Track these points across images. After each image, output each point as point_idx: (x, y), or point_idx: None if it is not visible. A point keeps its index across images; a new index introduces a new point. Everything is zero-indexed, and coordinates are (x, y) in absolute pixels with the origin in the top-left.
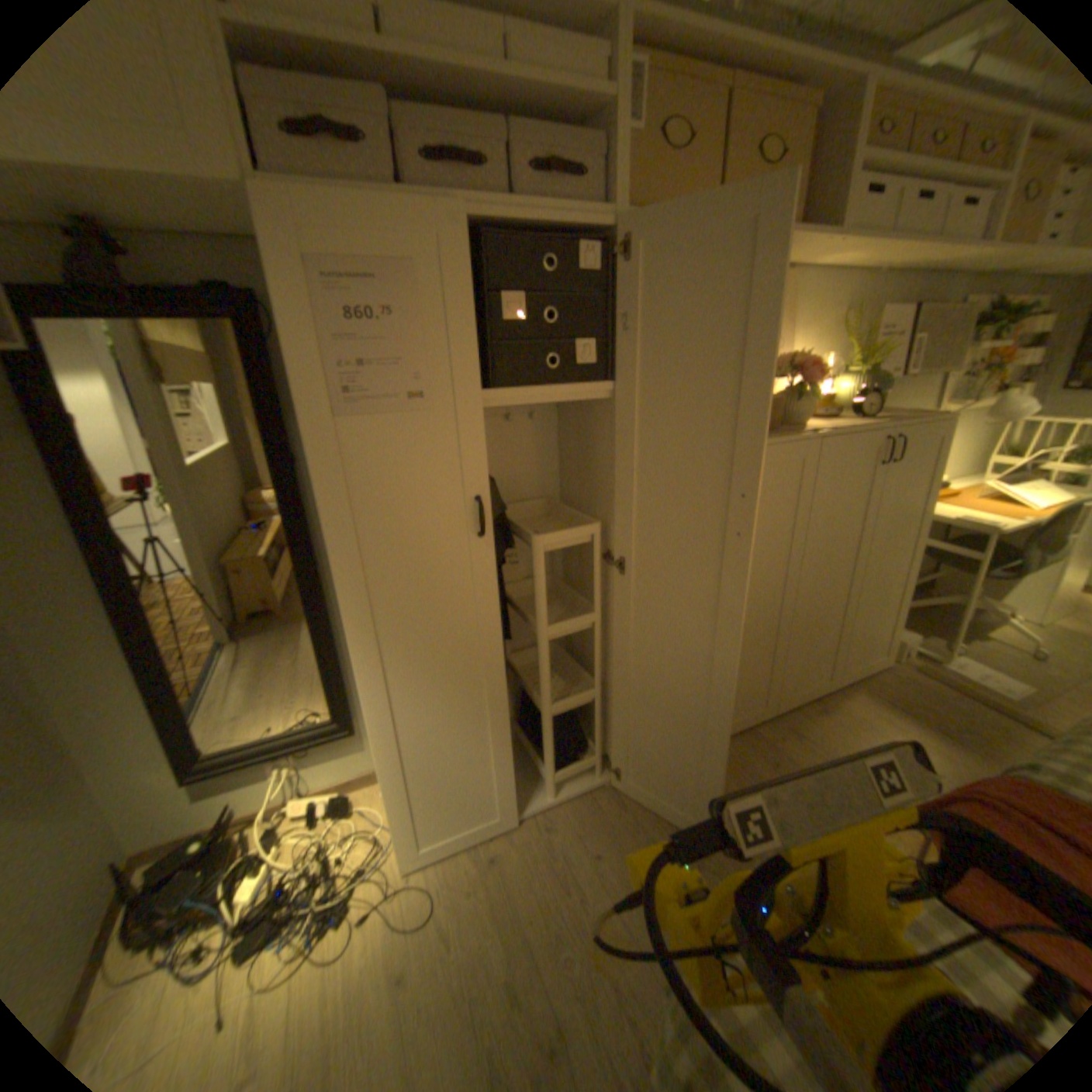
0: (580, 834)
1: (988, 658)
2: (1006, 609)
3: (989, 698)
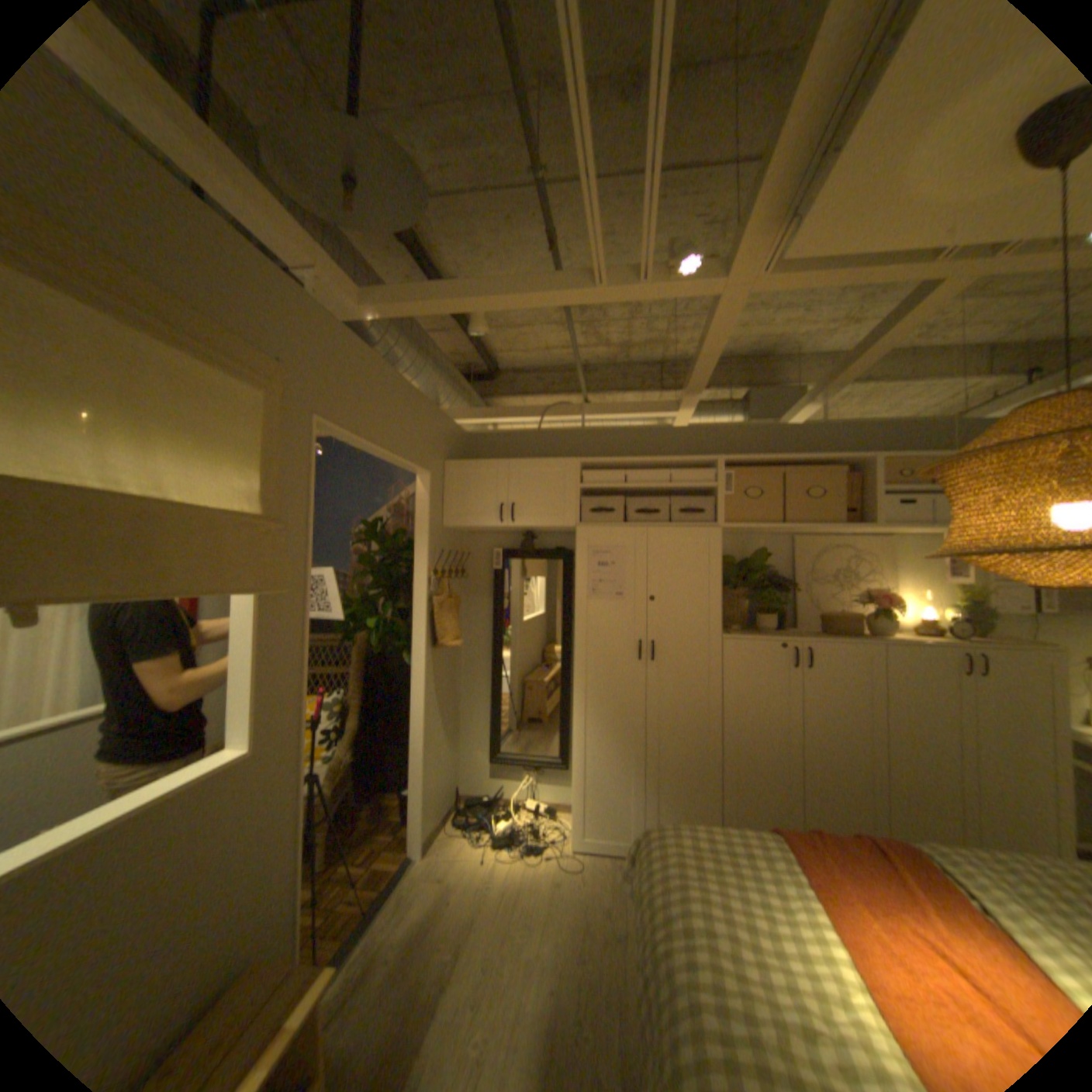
0: None
1: None
2: None
3: None
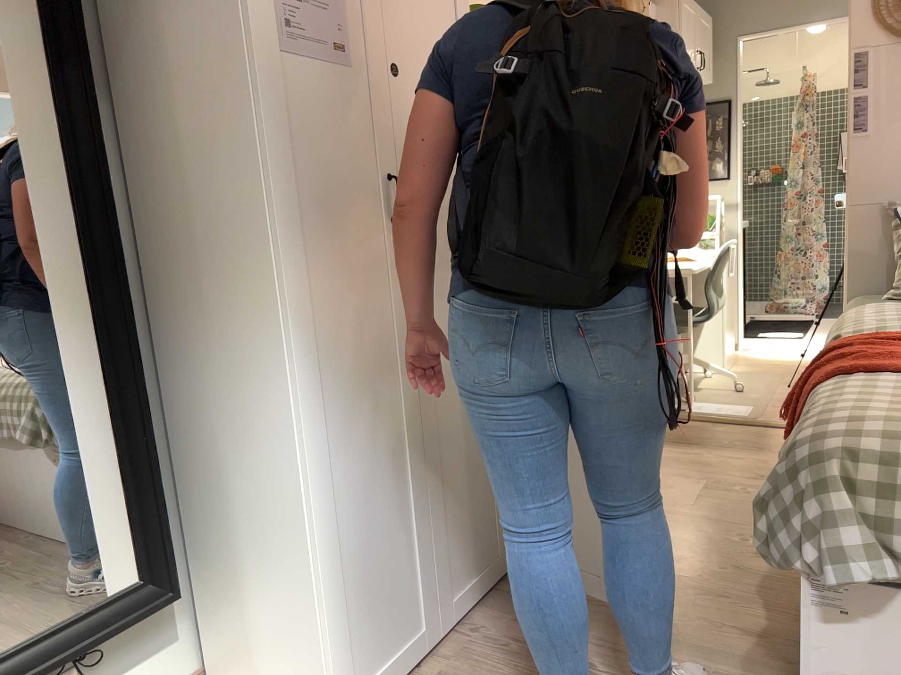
0: (508, 615)
1: (706, 397)
2: (697, 361)
3: (727, 417)
